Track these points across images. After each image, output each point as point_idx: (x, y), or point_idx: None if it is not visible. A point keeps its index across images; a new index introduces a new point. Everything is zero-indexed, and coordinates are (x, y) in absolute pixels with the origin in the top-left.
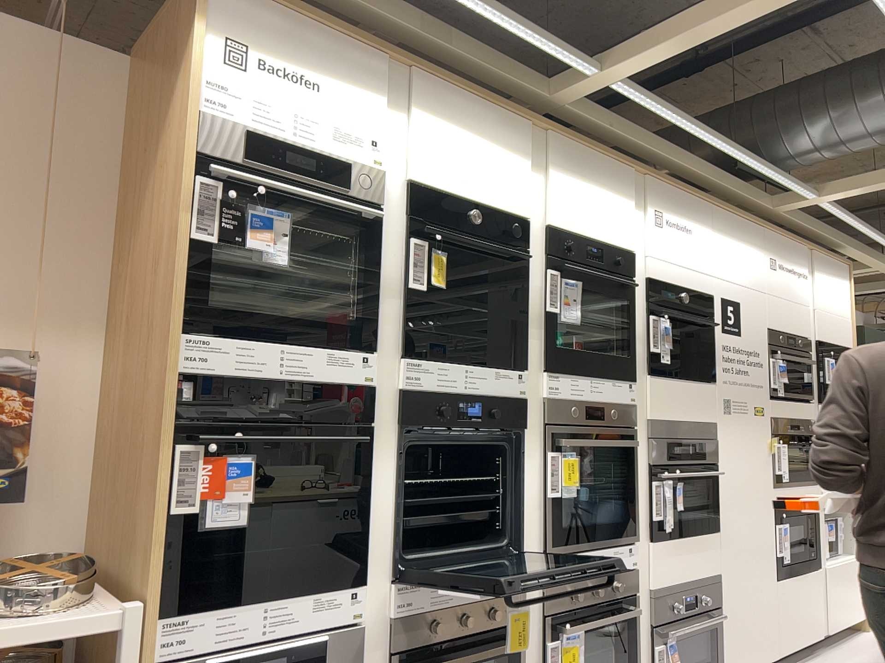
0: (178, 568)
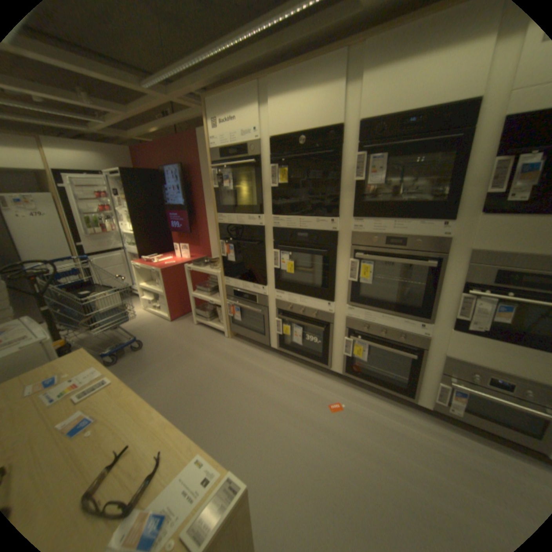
0: (225, 270)
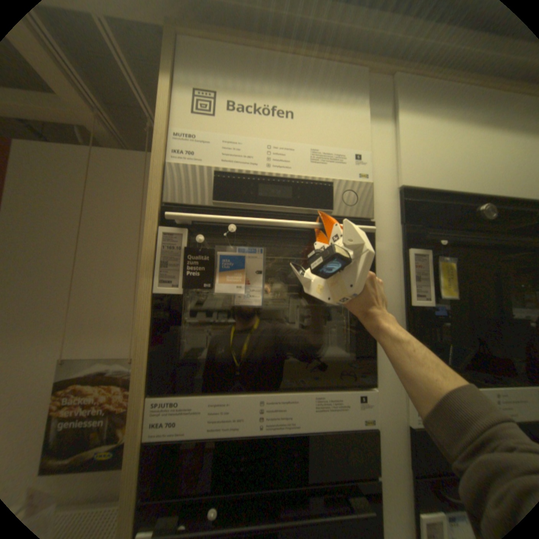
0: None
